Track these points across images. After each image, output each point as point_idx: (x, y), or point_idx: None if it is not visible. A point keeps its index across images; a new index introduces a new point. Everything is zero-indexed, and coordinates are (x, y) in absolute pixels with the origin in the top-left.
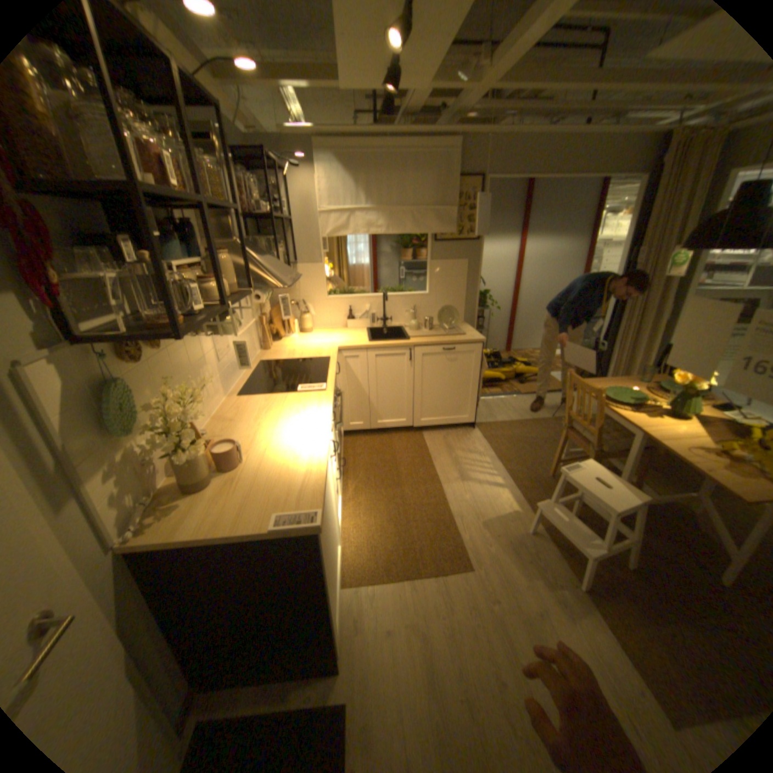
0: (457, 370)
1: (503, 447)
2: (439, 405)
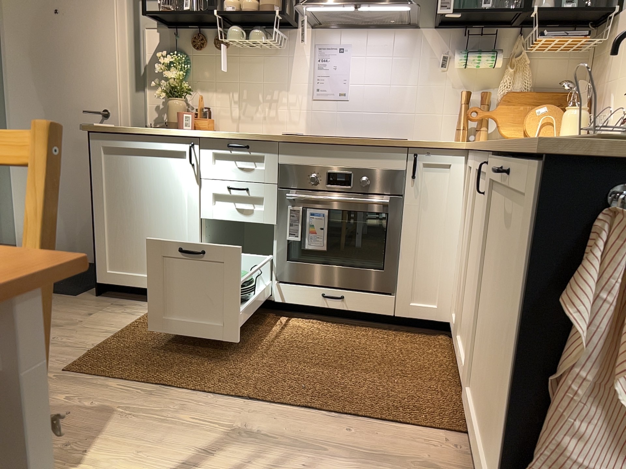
0: (508, 270)
1: None
2: (482, 377)
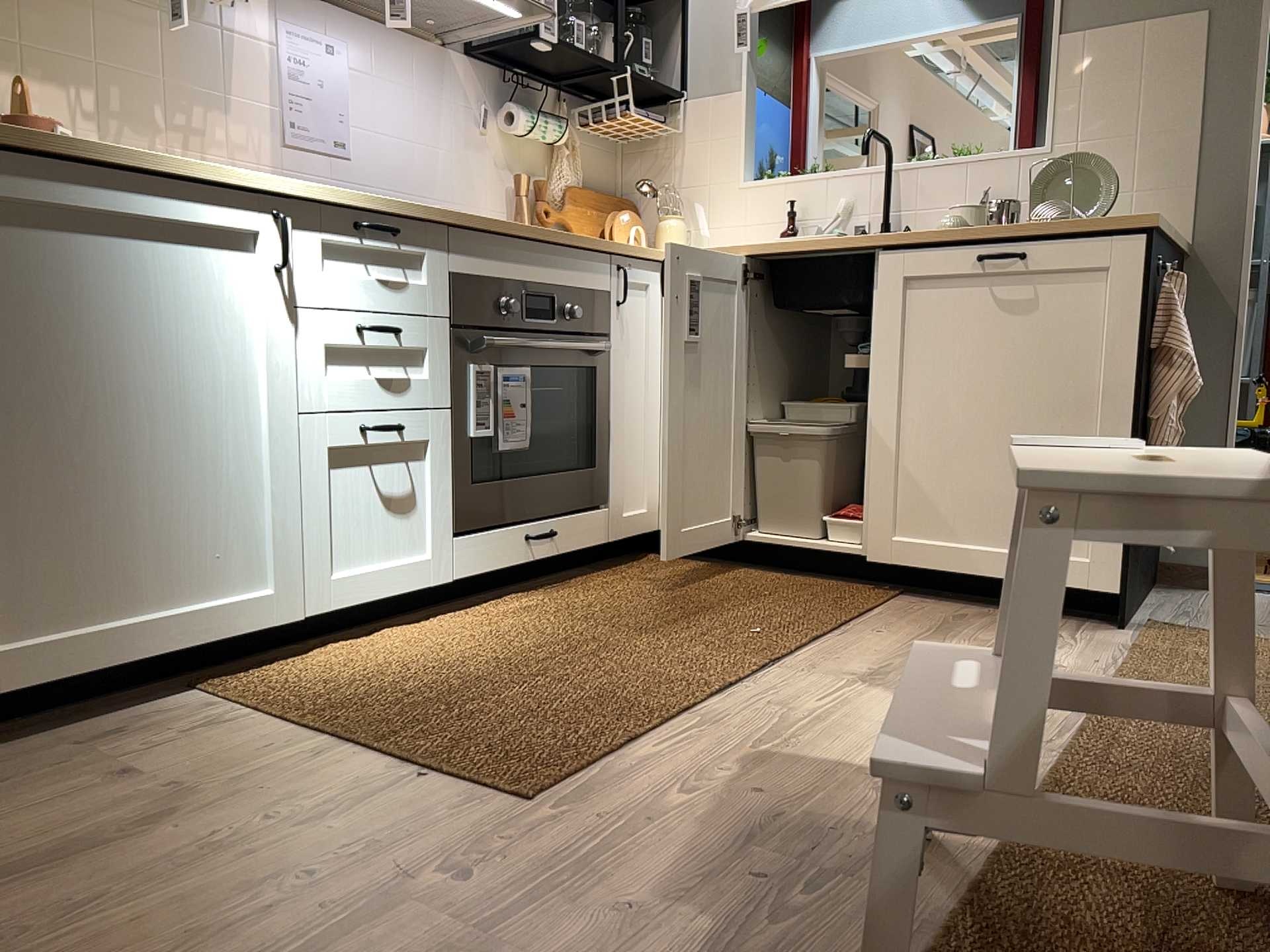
0: (1038, 347)
1: (1183, 676)
2: (966, 490)
